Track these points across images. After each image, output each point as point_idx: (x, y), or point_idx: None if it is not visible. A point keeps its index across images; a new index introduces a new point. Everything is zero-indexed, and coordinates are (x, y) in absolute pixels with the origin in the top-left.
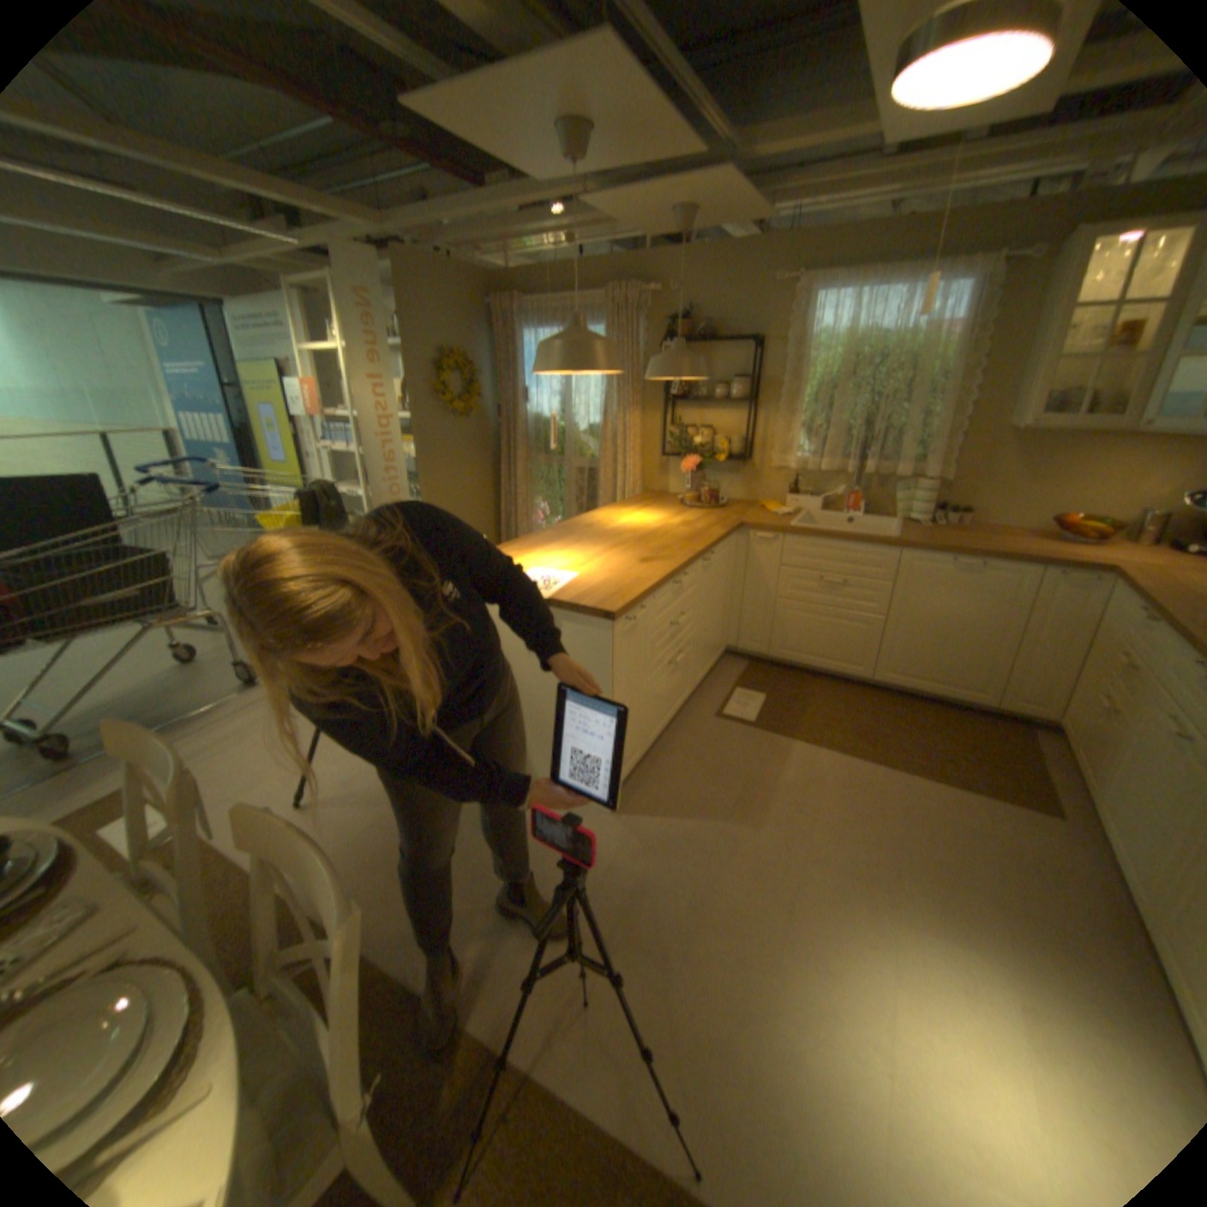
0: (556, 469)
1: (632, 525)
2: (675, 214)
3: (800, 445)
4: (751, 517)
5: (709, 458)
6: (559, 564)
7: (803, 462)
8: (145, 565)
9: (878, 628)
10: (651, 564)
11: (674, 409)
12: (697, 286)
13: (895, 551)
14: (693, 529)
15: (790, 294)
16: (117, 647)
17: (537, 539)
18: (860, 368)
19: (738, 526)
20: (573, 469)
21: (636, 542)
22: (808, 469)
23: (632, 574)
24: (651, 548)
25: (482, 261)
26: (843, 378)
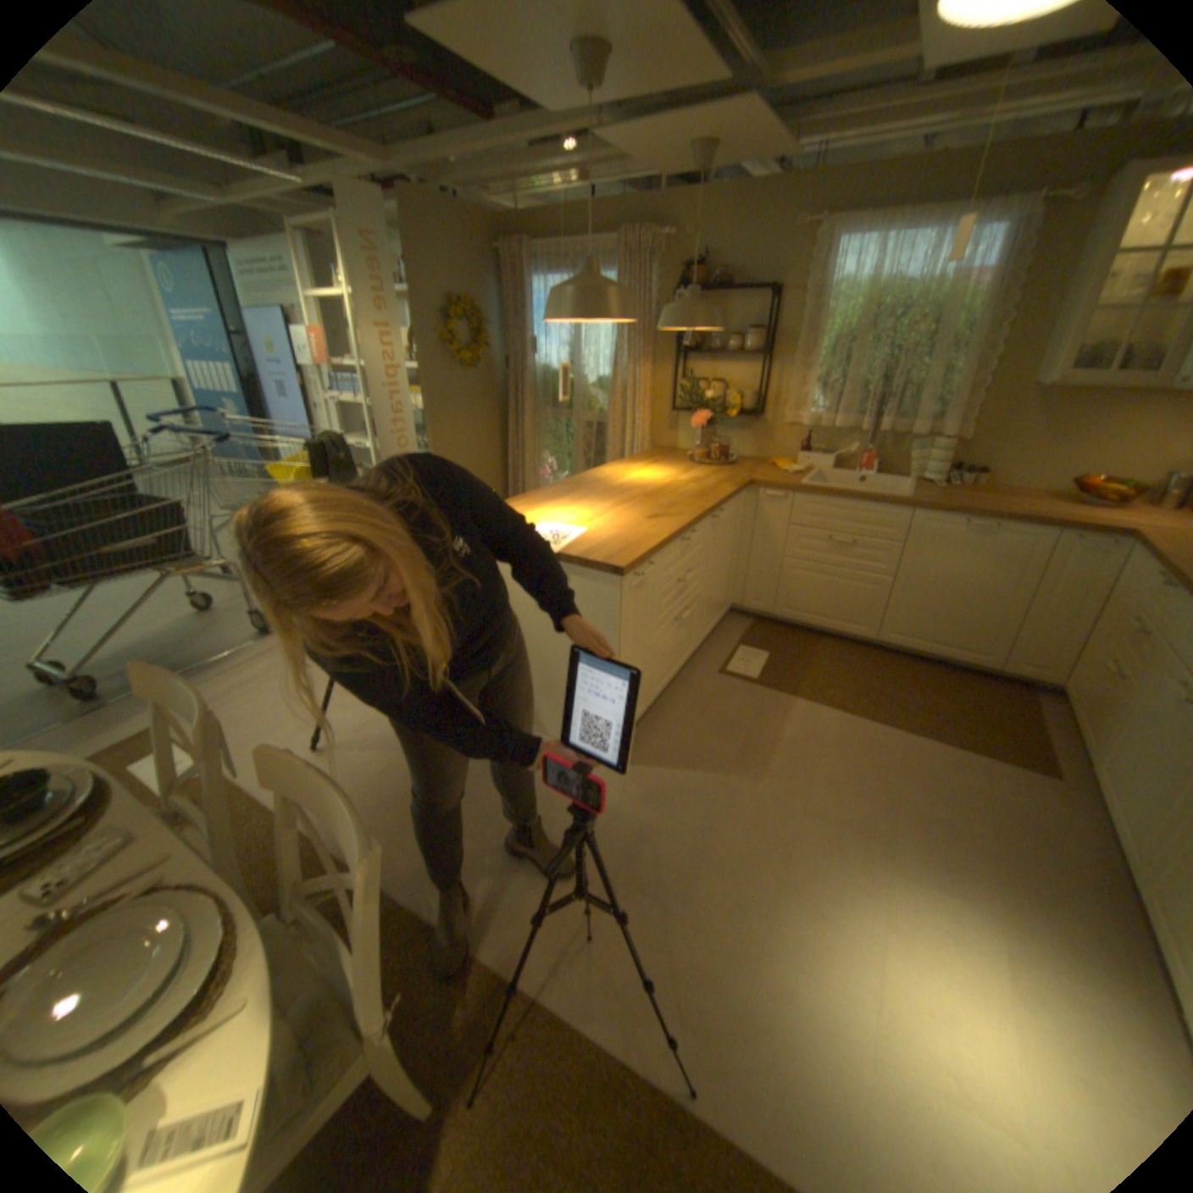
0: (564, 424)
1: (641, 481)
2: (694, 150)
3: (814, 401)
4: (761, 475)
5: (721, 414)
6: (567, 519)
7: (817, 418)
8: (160, 515)
9: (885, 589)
10: (660, 521)
11: (686, 362)
12: (714, 230)
13: (907, 511)
14: (703, 486)
15: (811, 239)
16: (137, 595)
17: (546, 494)
18: (881, 319)
19: (747, 484)
20: (581, 423)
21: (644, 498)
22: (822, 426)
23: (641, 530)
24: (660, 505)
25: (490, 203)
26: (863, 330)
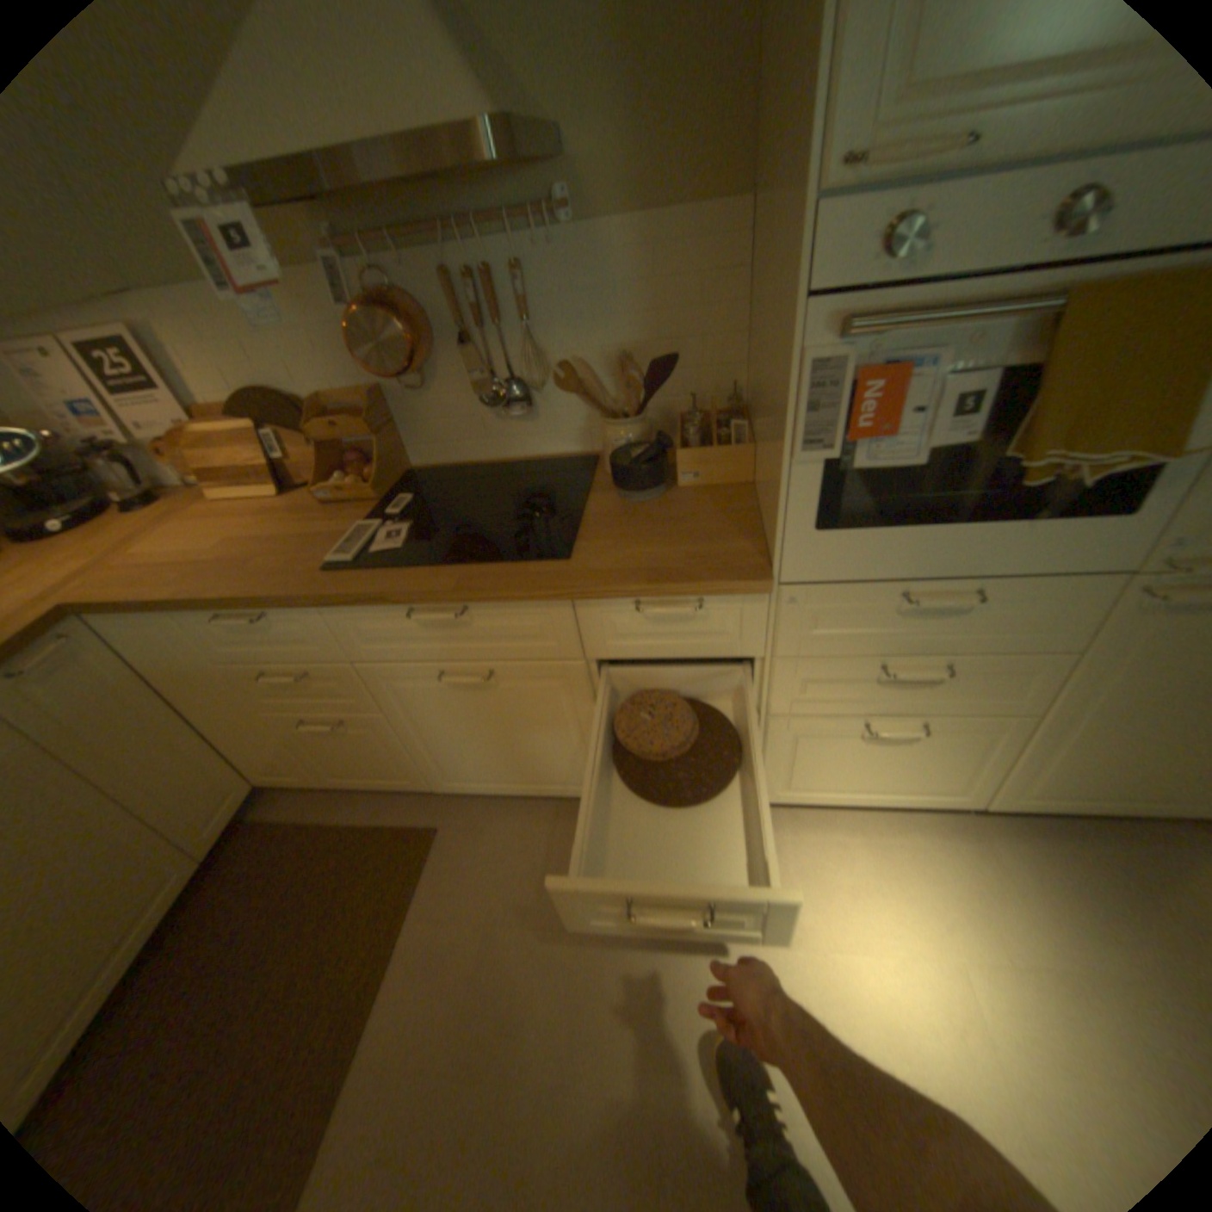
0: None
1: None
2: None
3: None
4: None
5: None
6: None
7: None
8: None
9: None
10: None
11: None
12: None
13: None
14: None
15: None
16: None
17: None
18: None
19: None
20: None
21: None
22: None
23: None
24: None
25: None
26: None
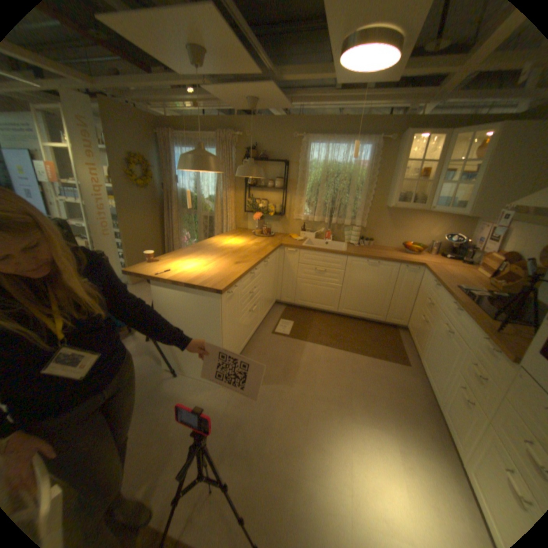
0: (193, 216)
1: (231, 244)
2: (248, 100)
3: (305, 210)
4: (285, 241)
5: (266, 214)
6: (194, 265)
7: (307, 217)
8: None
9: (339, 290)
10: (240, 264)
11: (250, 191)
12: (259, 135)
13: (345, 257)
14: (260, 247)
15: (300, 143)
16: None
17: (183, 252)
18: (329, 178)
19: (280, 245)
20: (202, 216)
21: (233, 253)
22: (309, 220)
23: (231, 270)
24: (240, 256)
25: (152, 111)
26: (322, 182)
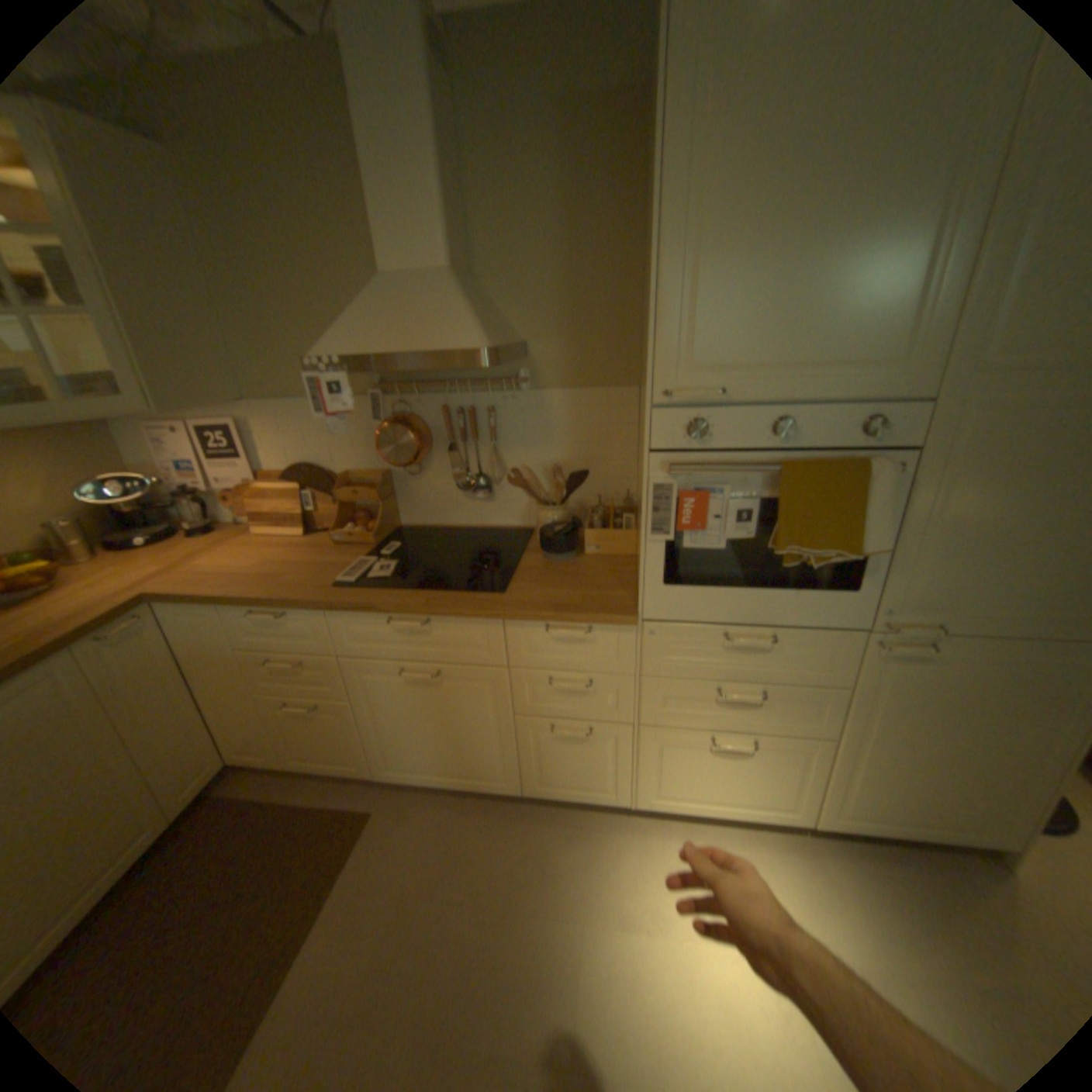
0: None
1: None
2: None
3: None
4: None
5: None
6: None
7: None
8: None
9: None
10: None
11: None
12: None
13: None
14: None
15: None
16: None
17: None
18: None
19: None
20: None
21: None
22: None
23: None
24: None
25: None
26: None
